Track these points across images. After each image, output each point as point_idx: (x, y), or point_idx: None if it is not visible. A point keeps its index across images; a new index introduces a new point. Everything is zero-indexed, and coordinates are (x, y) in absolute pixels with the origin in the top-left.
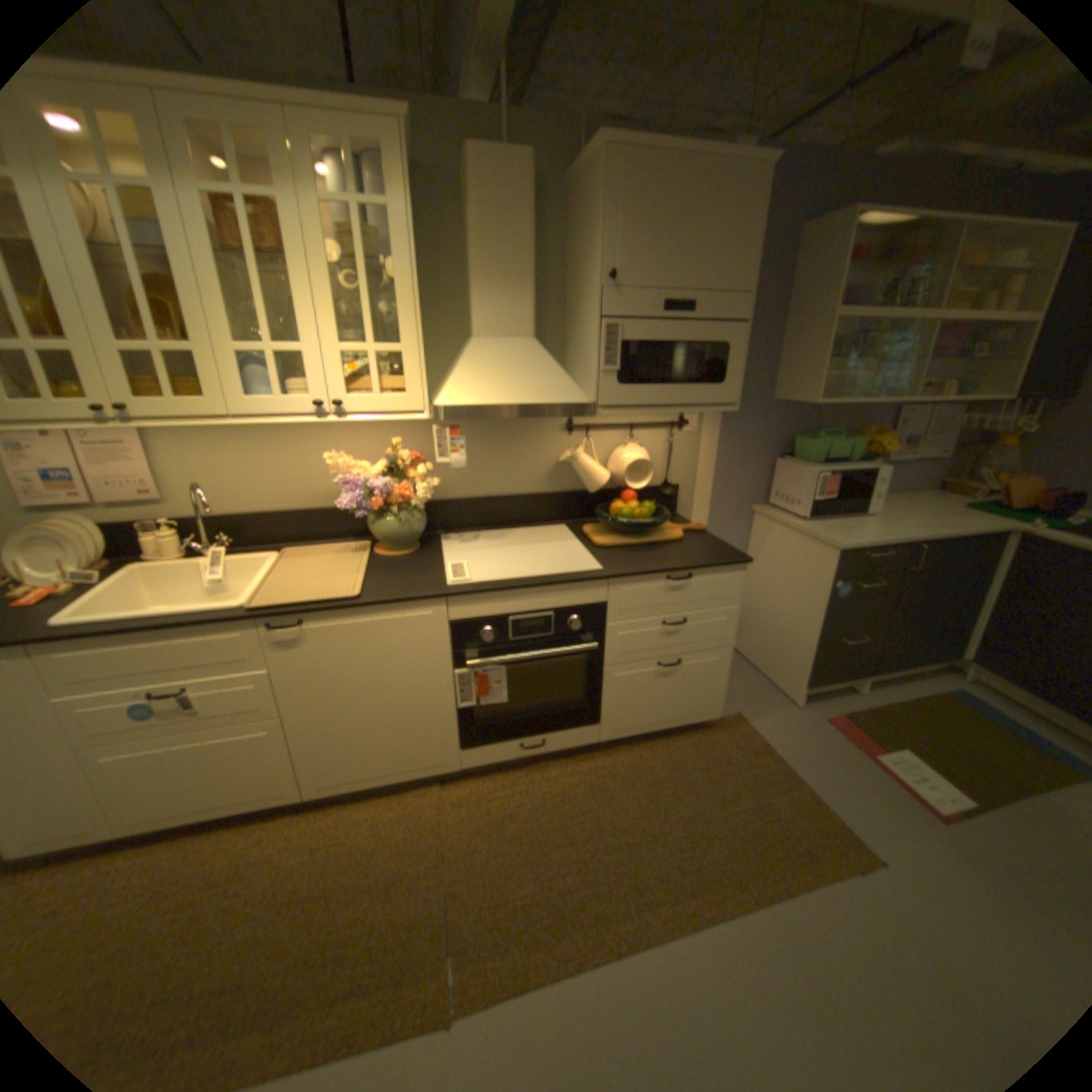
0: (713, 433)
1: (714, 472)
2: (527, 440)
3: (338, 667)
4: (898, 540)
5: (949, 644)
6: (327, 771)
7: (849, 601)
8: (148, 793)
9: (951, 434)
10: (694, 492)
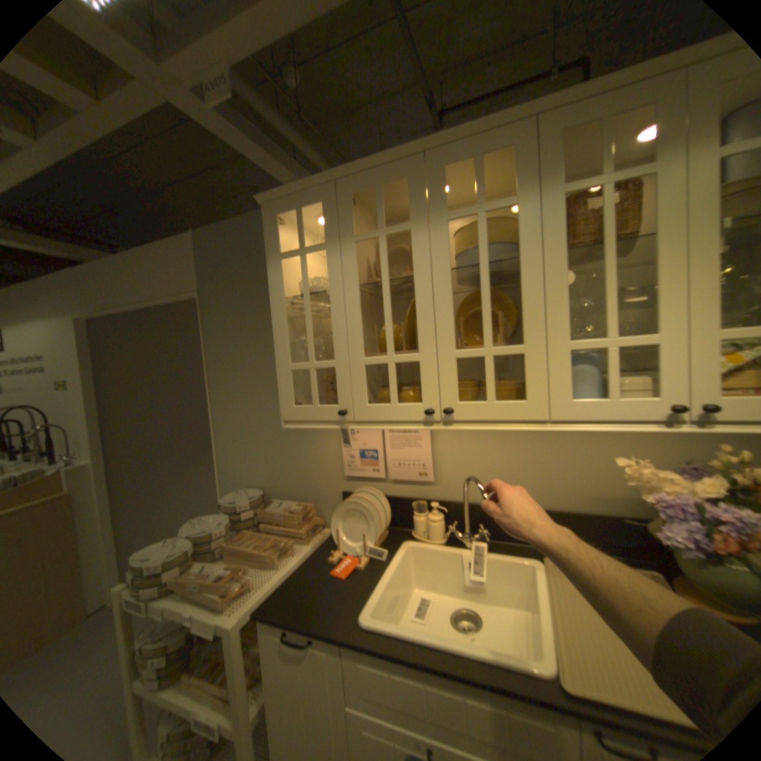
0: None
1: None
2: None
3: None
4: None
5: None
6: None
7: None
8: None
9: None
10: None
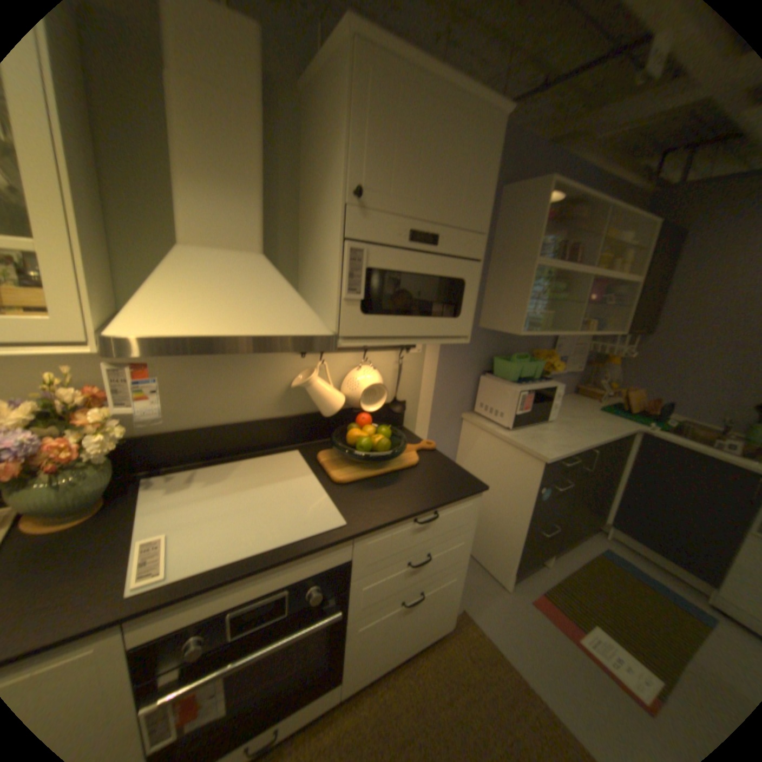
0: (435, 354)
1: (434, 387)
2: (256, 362)
3: None
4: (582, 449)
5: (600, 516)
6: None
7: (549, 502)
8: None
9: (584, 354)
10: (418, 405)
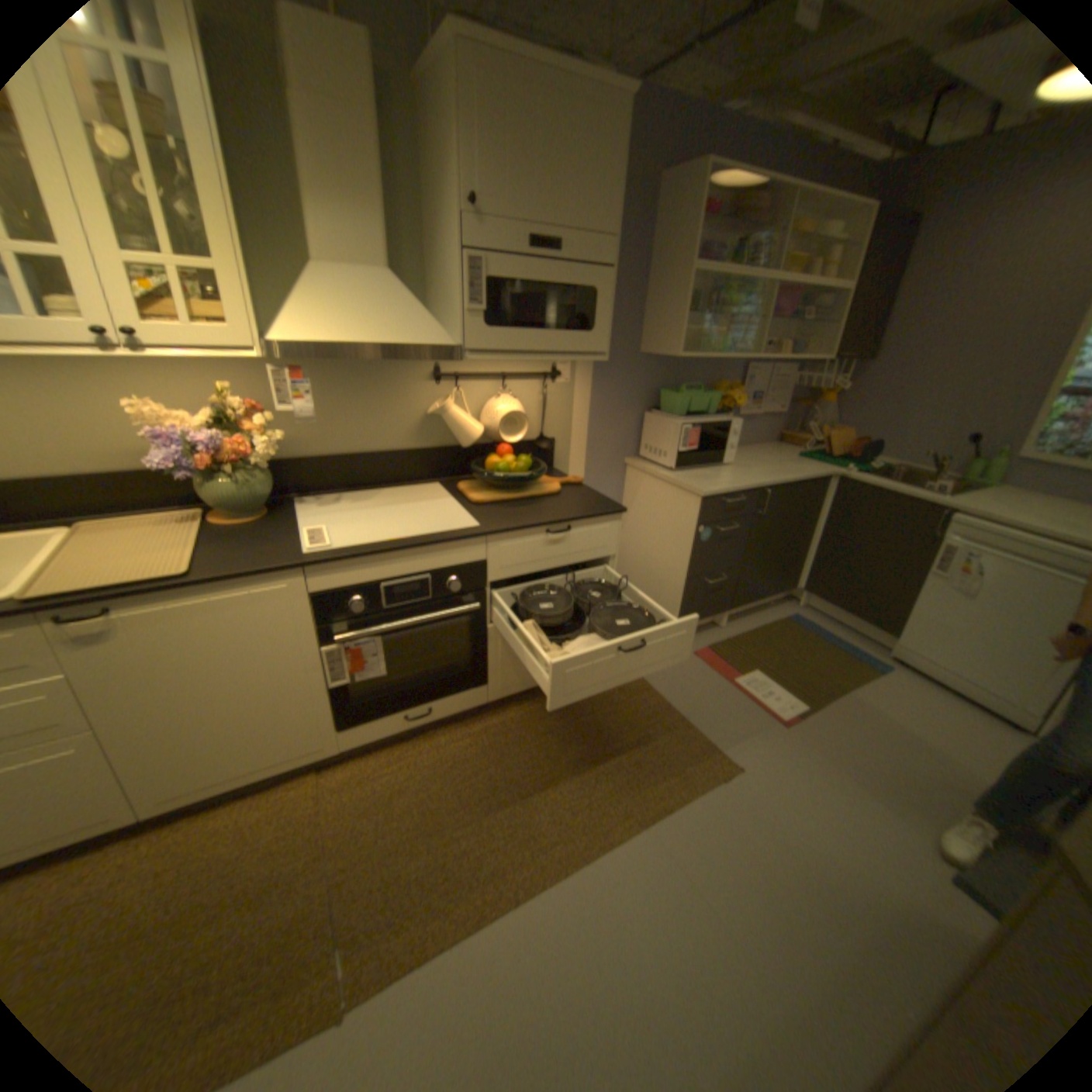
0: (585, 385)
1: (588, 425)
2: (390, 389)
3: (169, 659)
4: (747, 485)
5: (786, 575)
6: (170, 780)
7: (709, 543)
8: None
9: (787, 390)
10: (569, 445)
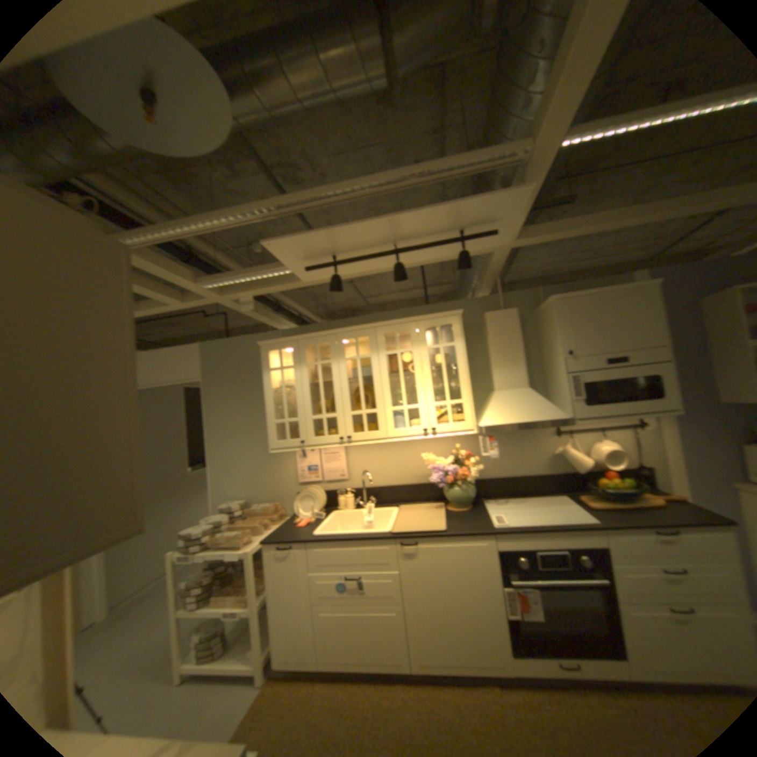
0: (674, 430)
1: (685, 458)
2: (532, 442)
3: (435, 576)
4: None
5: None
6: (427, 654)
7: None
8: (336, 644)
9: None
10: (670, 474)
